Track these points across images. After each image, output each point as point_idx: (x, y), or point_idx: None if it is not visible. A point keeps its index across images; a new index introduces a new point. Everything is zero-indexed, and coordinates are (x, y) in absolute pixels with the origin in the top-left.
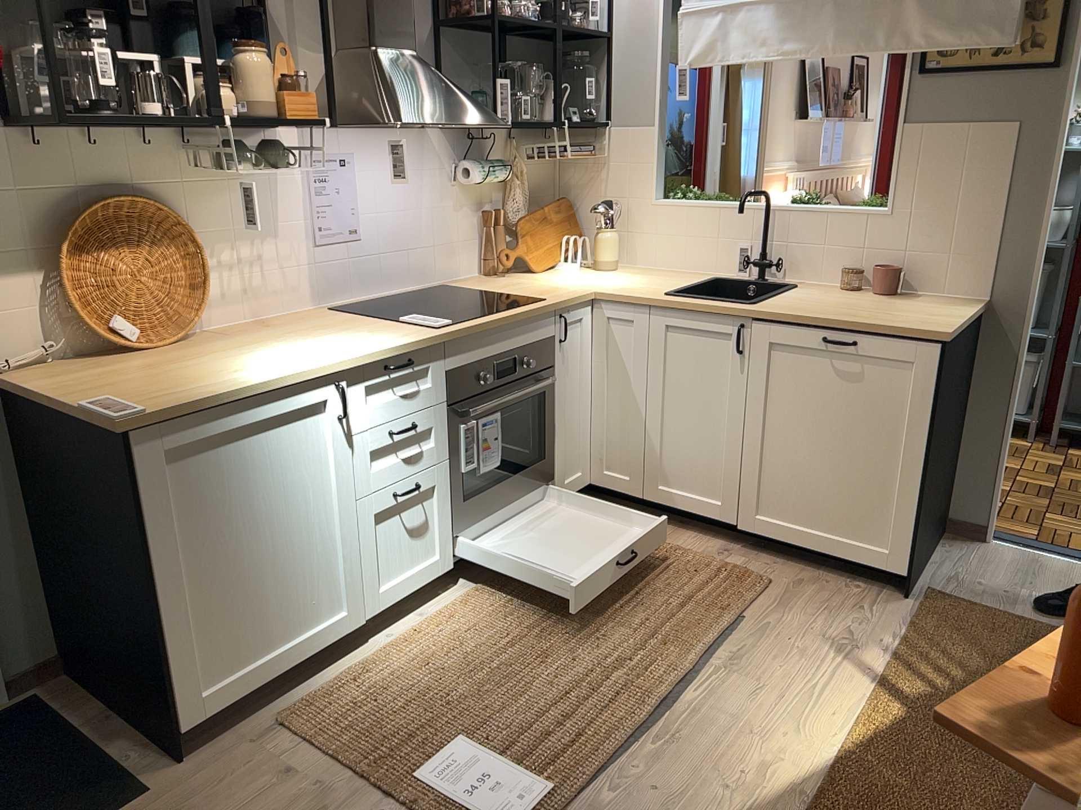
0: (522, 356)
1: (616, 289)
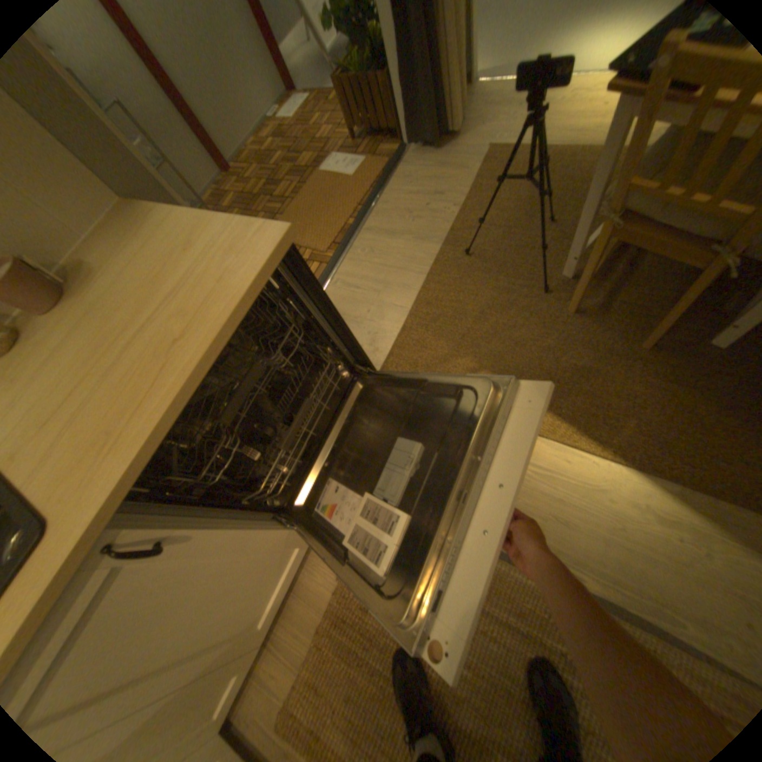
0: None
1: None
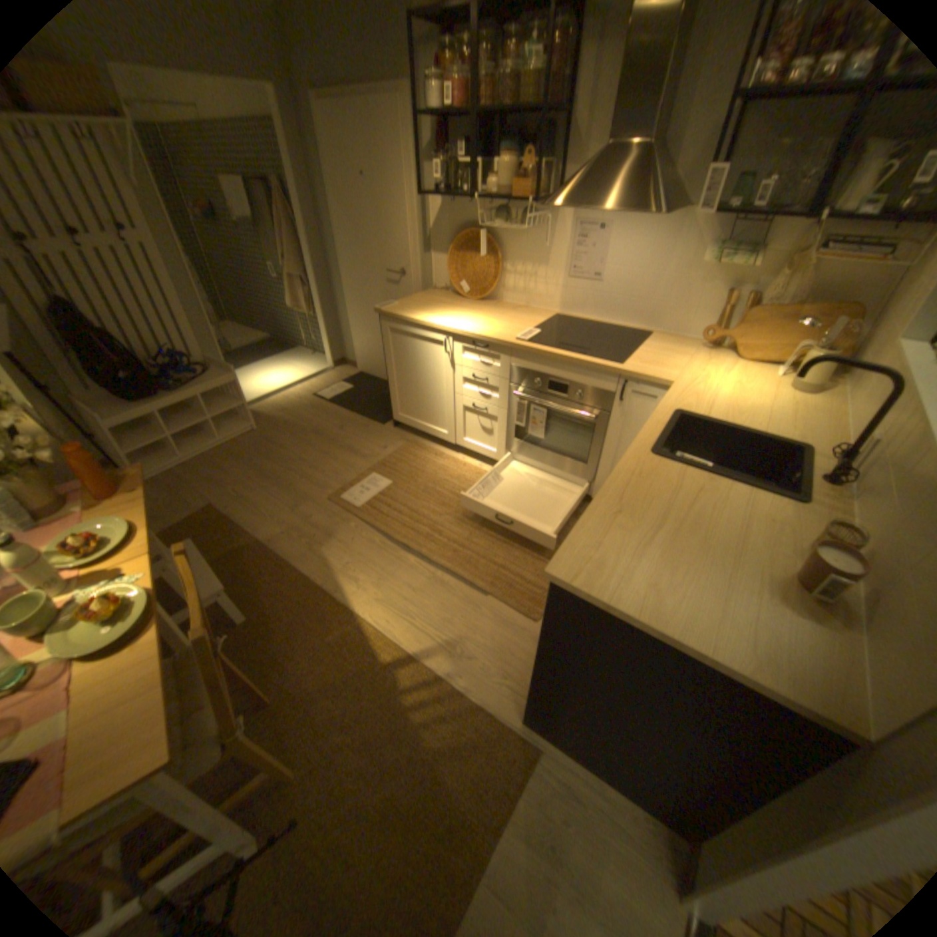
0: (579, 389)
1: (688, 391)
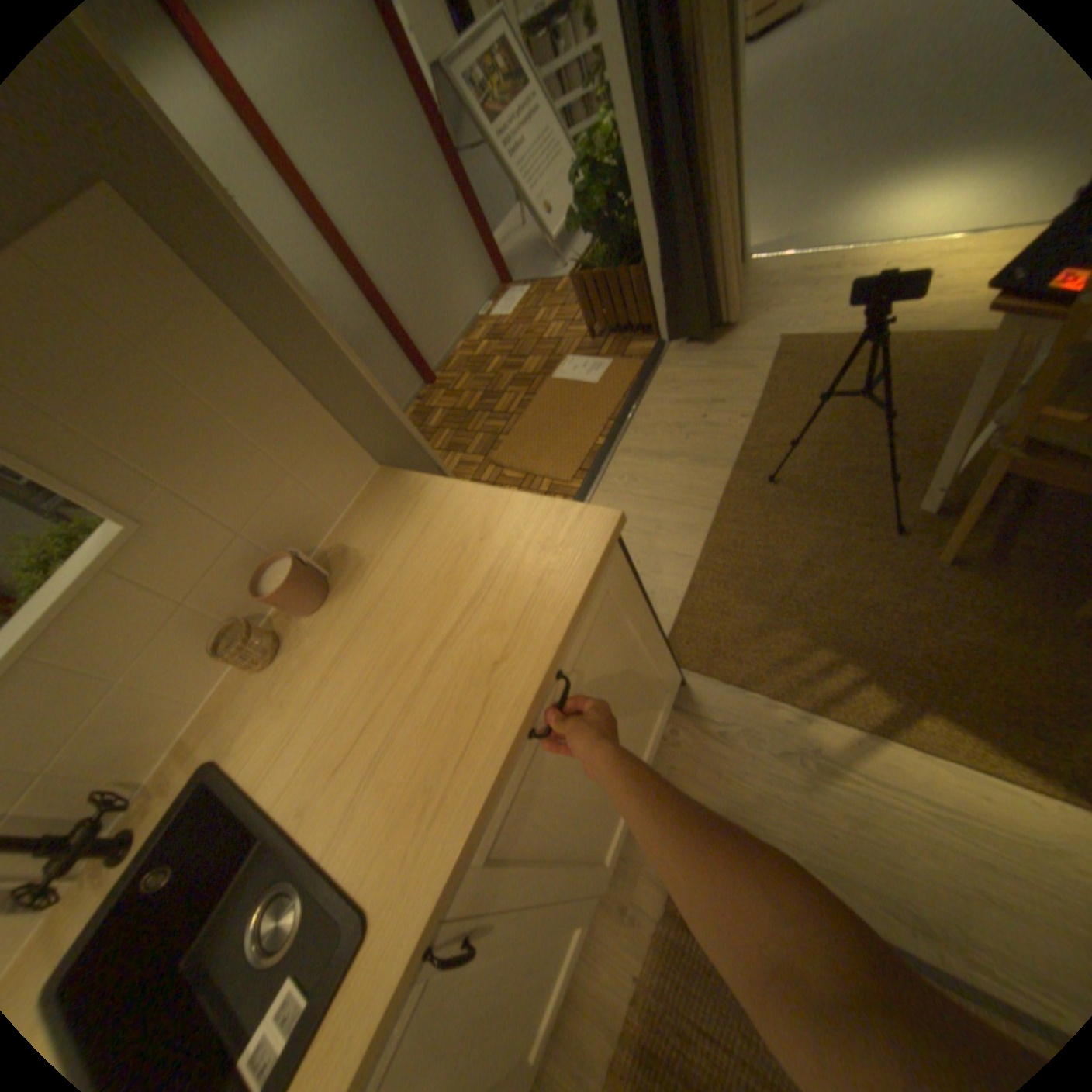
0: None
1: None
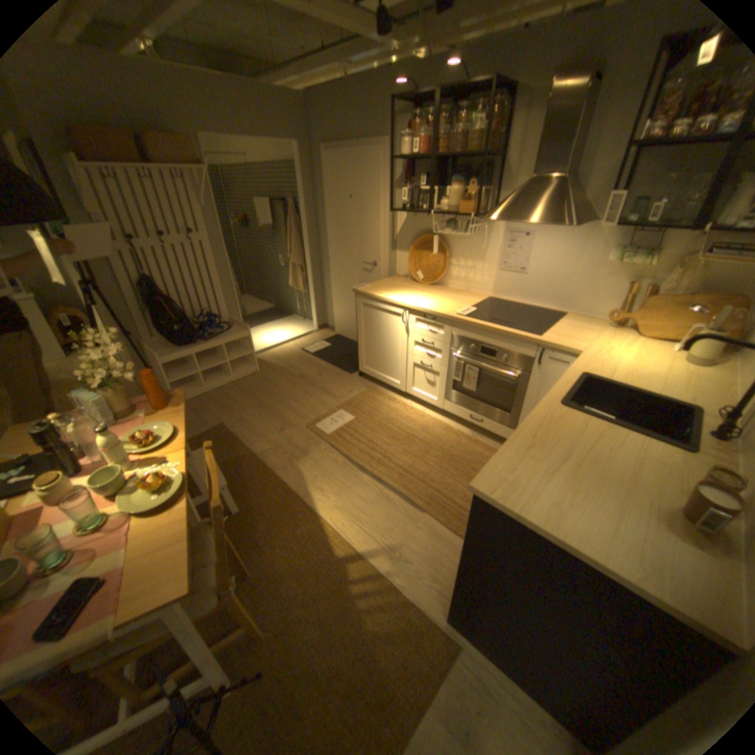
0: (505, 354)
1: (595, 359)
